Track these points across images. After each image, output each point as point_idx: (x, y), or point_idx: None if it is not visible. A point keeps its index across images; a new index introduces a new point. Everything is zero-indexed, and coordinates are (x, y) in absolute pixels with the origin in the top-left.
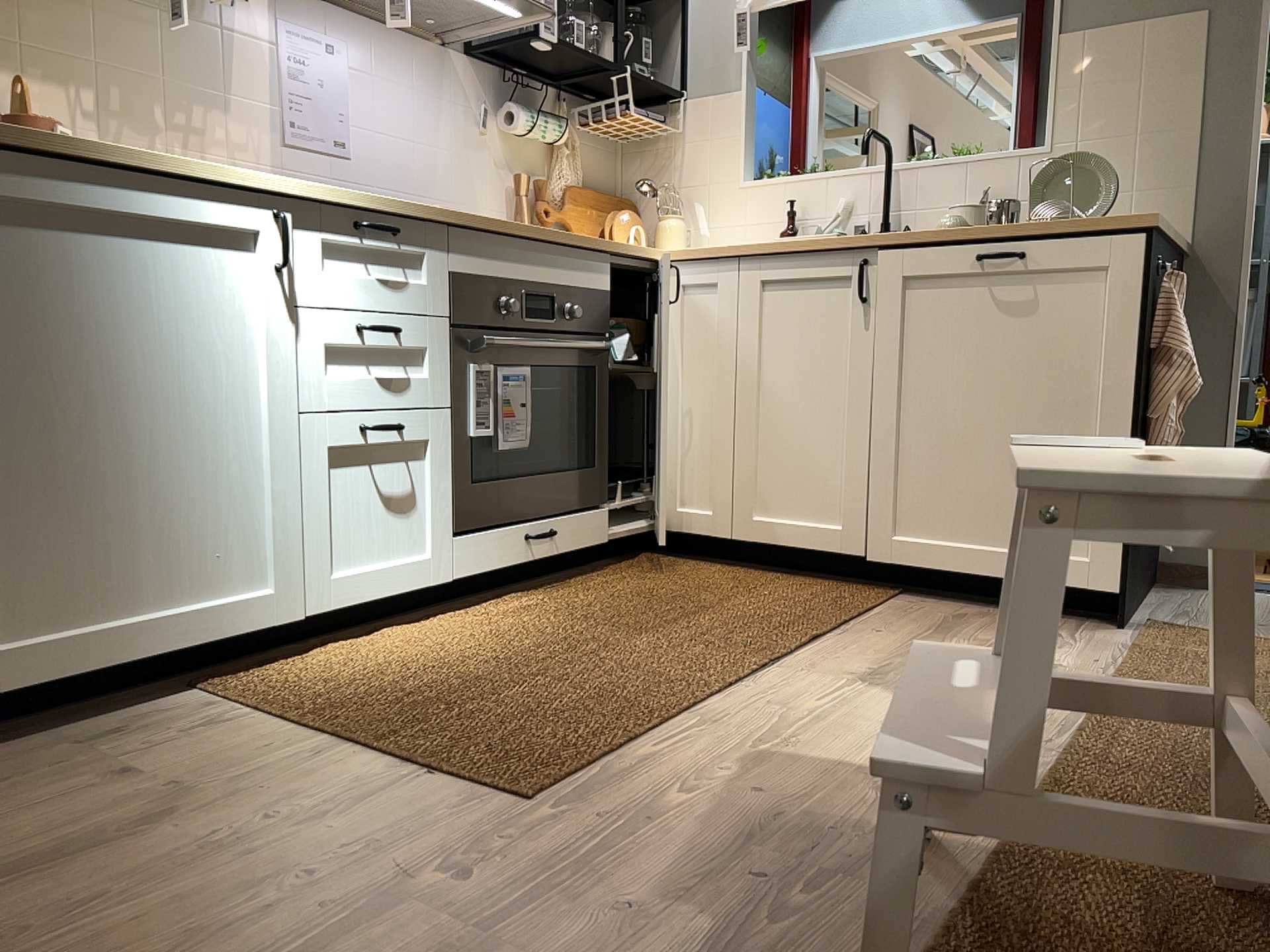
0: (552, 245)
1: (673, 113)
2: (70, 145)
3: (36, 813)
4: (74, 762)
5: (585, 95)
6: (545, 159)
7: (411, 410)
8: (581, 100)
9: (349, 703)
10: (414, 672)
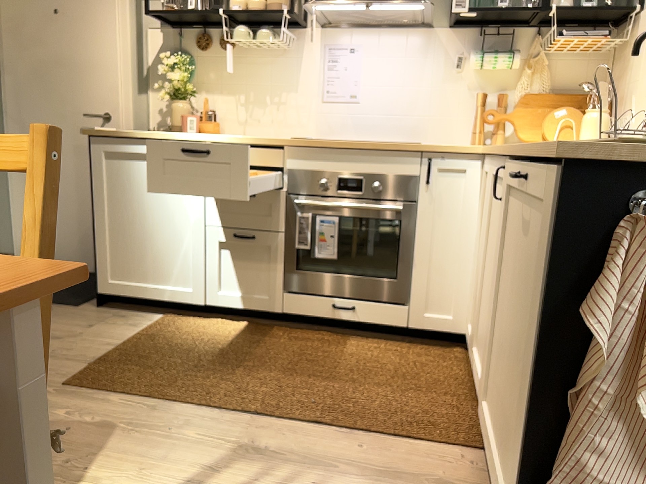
0: (363, 150)
1: (636, 22)
2: (132, 131)
3: (61, 326)
4: (96, 320)
5: (564, 24)
6: (517, 76)
7: (260, 231)
8: (565, 27)
9: (149, 338)
10: (190, 340)
